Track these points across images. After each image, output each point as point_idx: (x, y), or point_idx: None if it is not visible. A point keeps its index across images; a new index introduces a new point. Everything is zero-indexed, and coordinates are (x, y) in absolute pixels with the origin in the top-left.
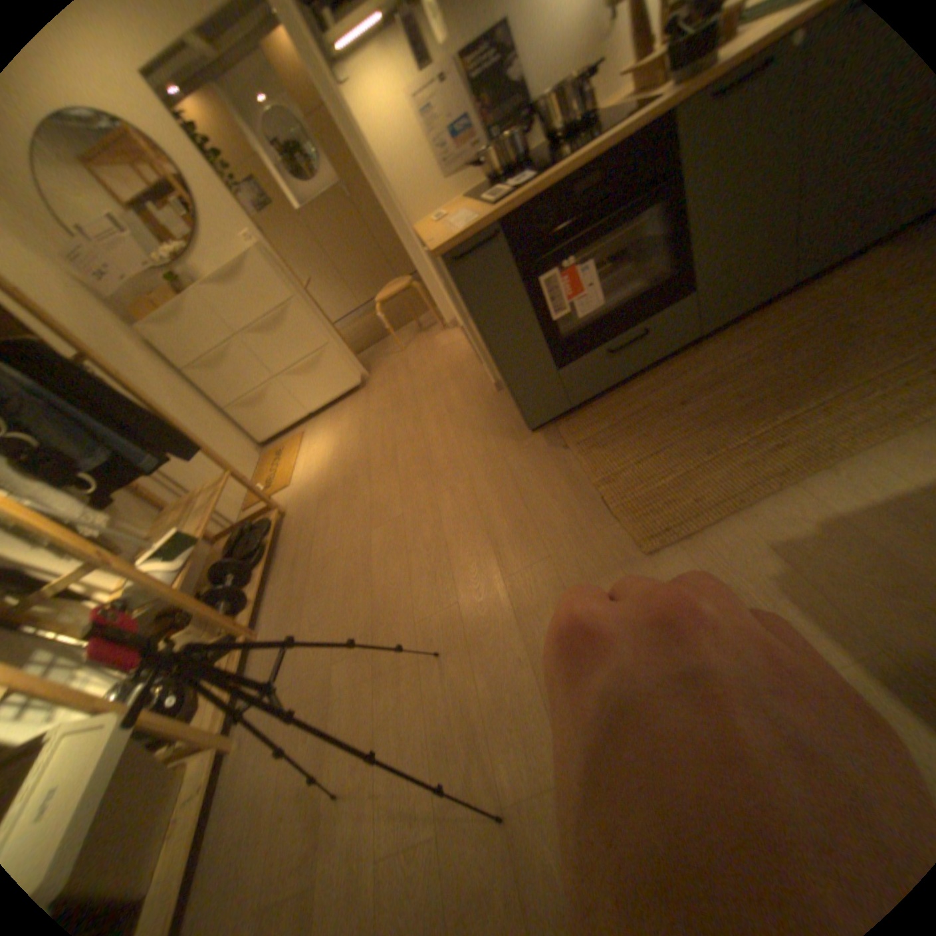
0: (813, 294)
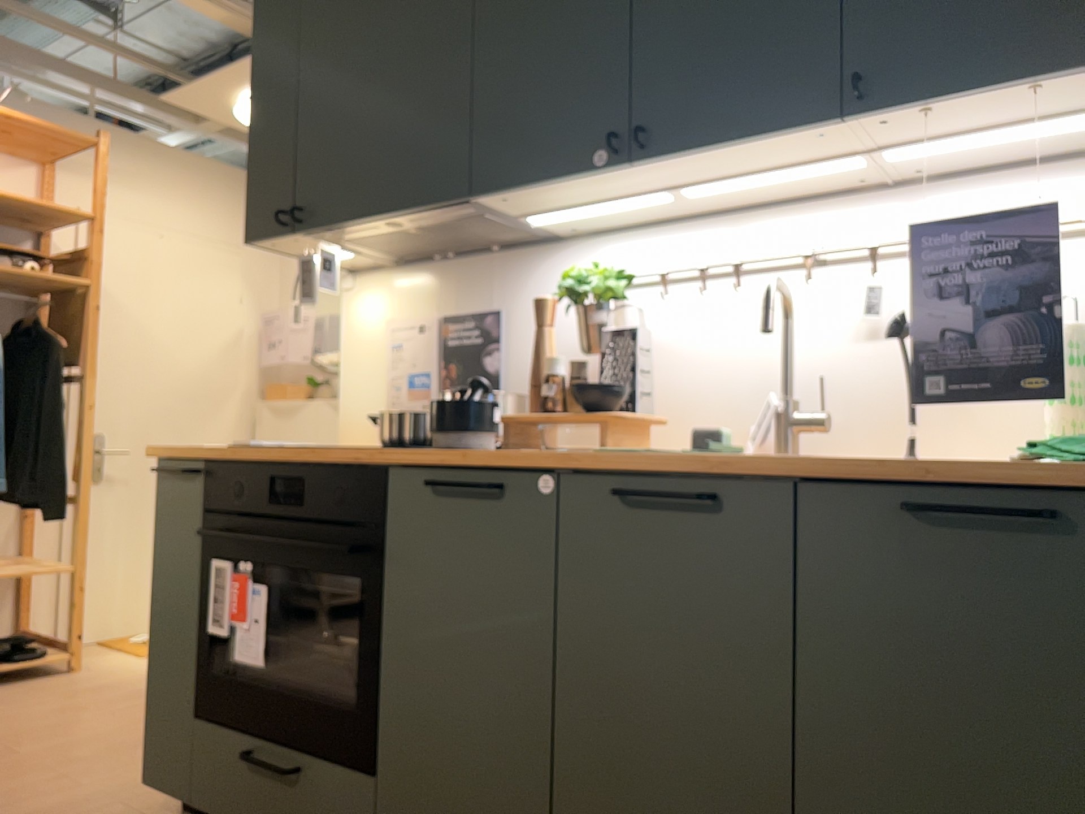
0: None
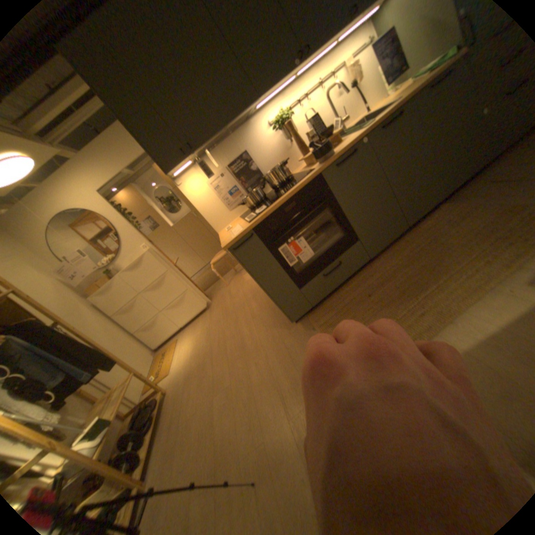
0: (420, 229)
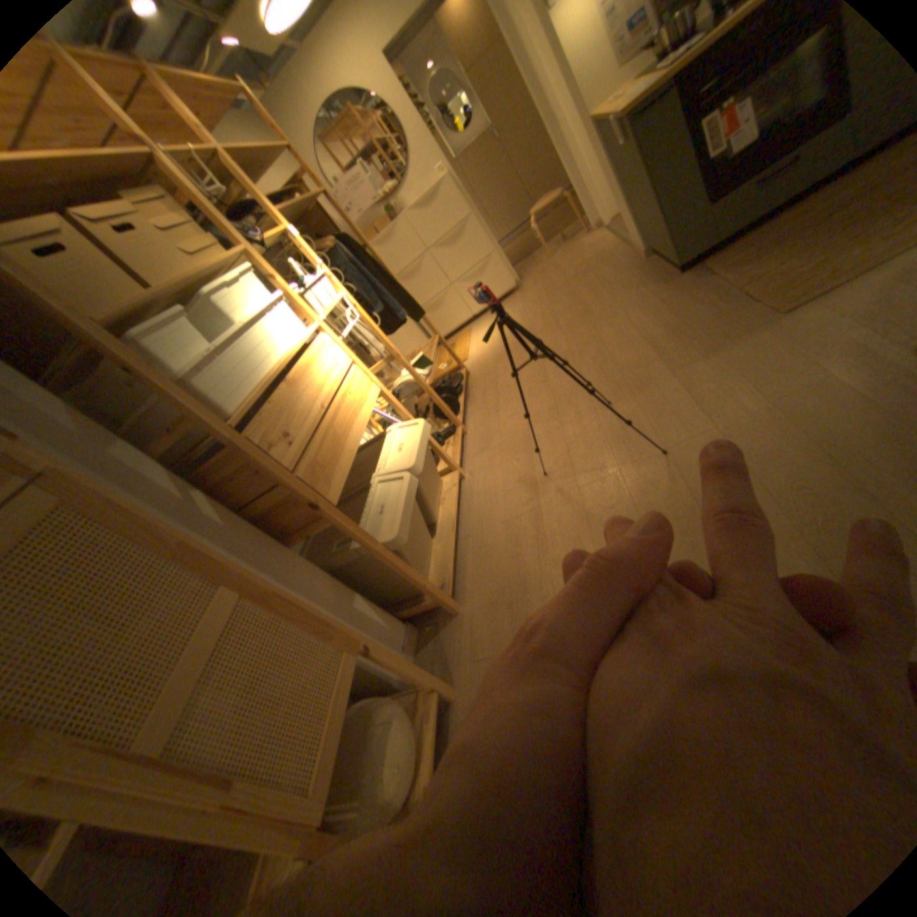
0: None
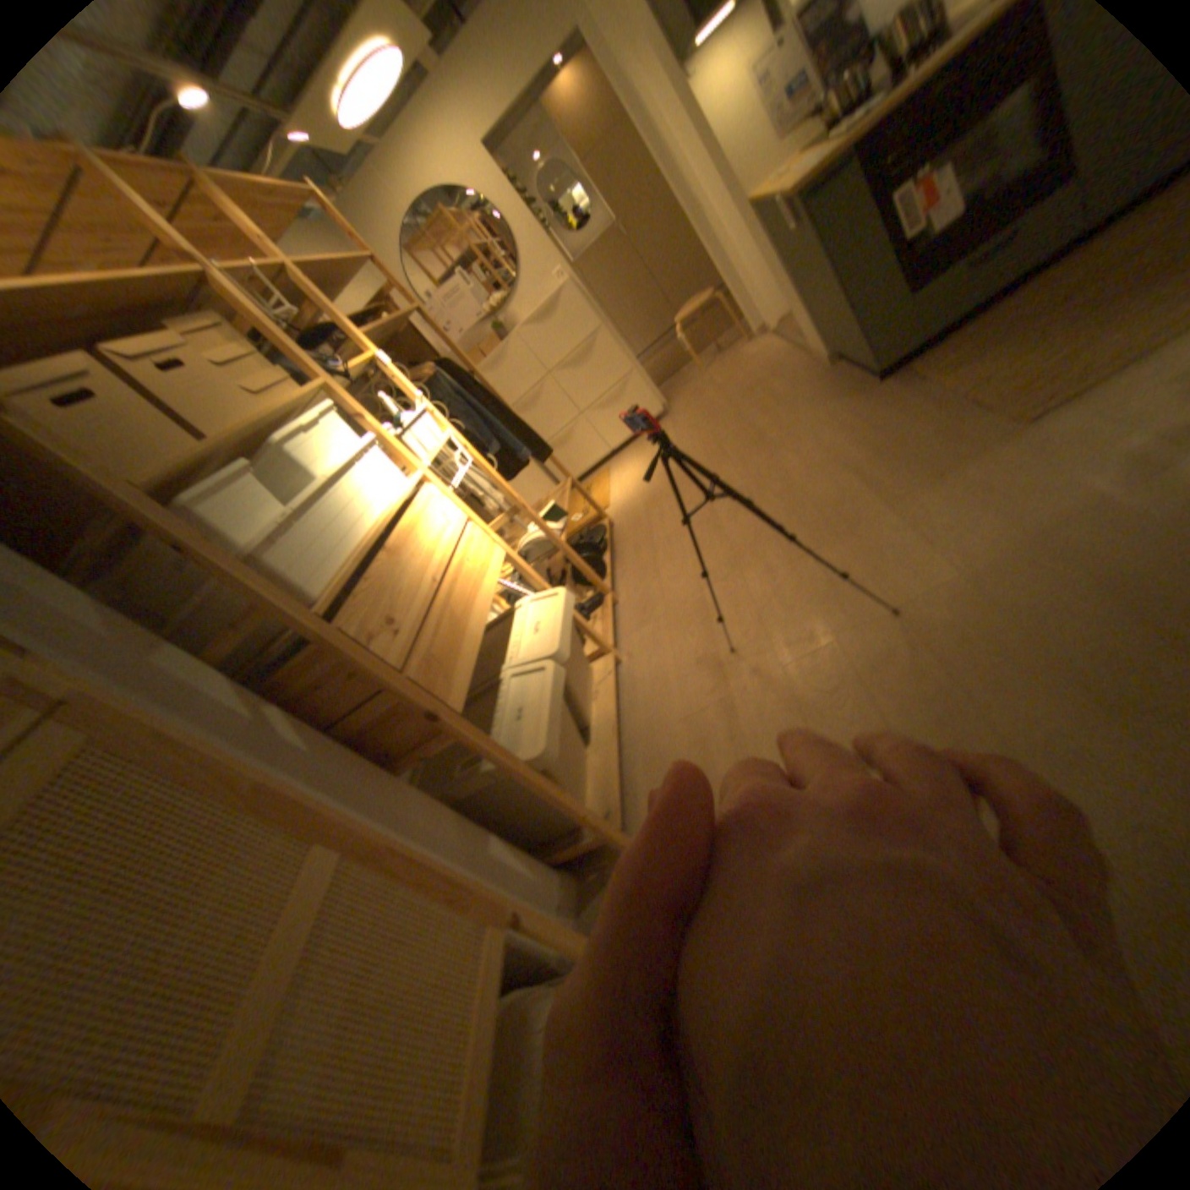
0: None
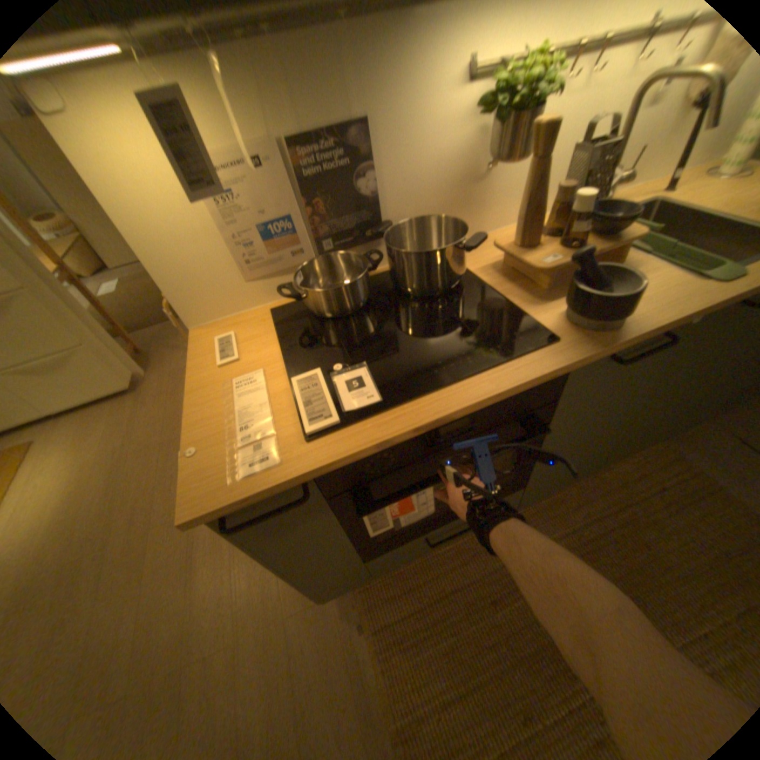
0: (609, 476)
